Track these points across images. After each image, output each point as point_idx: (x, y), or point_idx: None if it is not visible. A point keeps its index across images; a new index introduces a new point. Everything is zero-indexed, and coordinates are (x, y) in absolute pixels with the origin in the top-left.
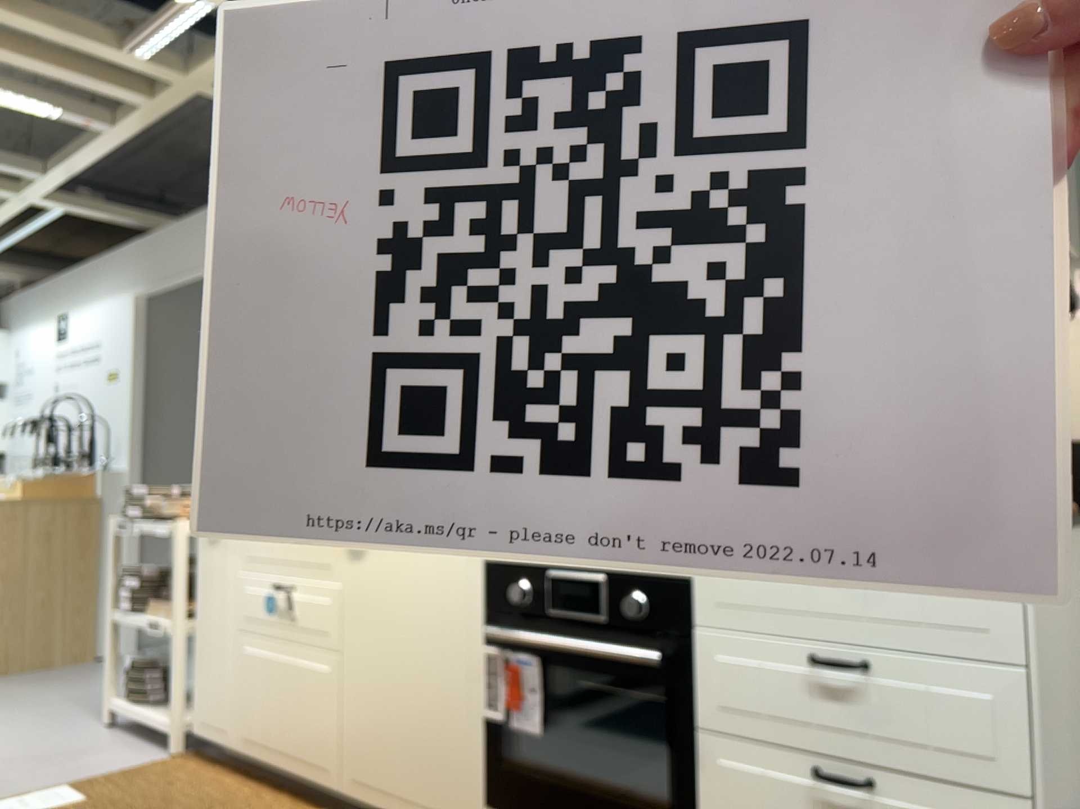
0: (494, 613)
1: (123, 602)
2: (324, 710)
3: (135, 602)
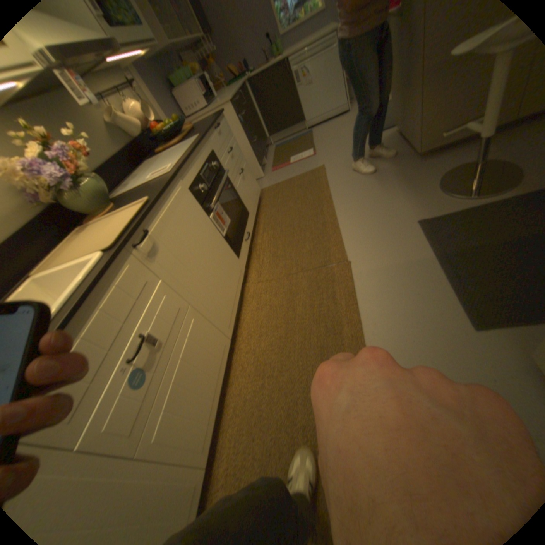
0: (202, 203)
1: None
2: (208, 333)
3: None
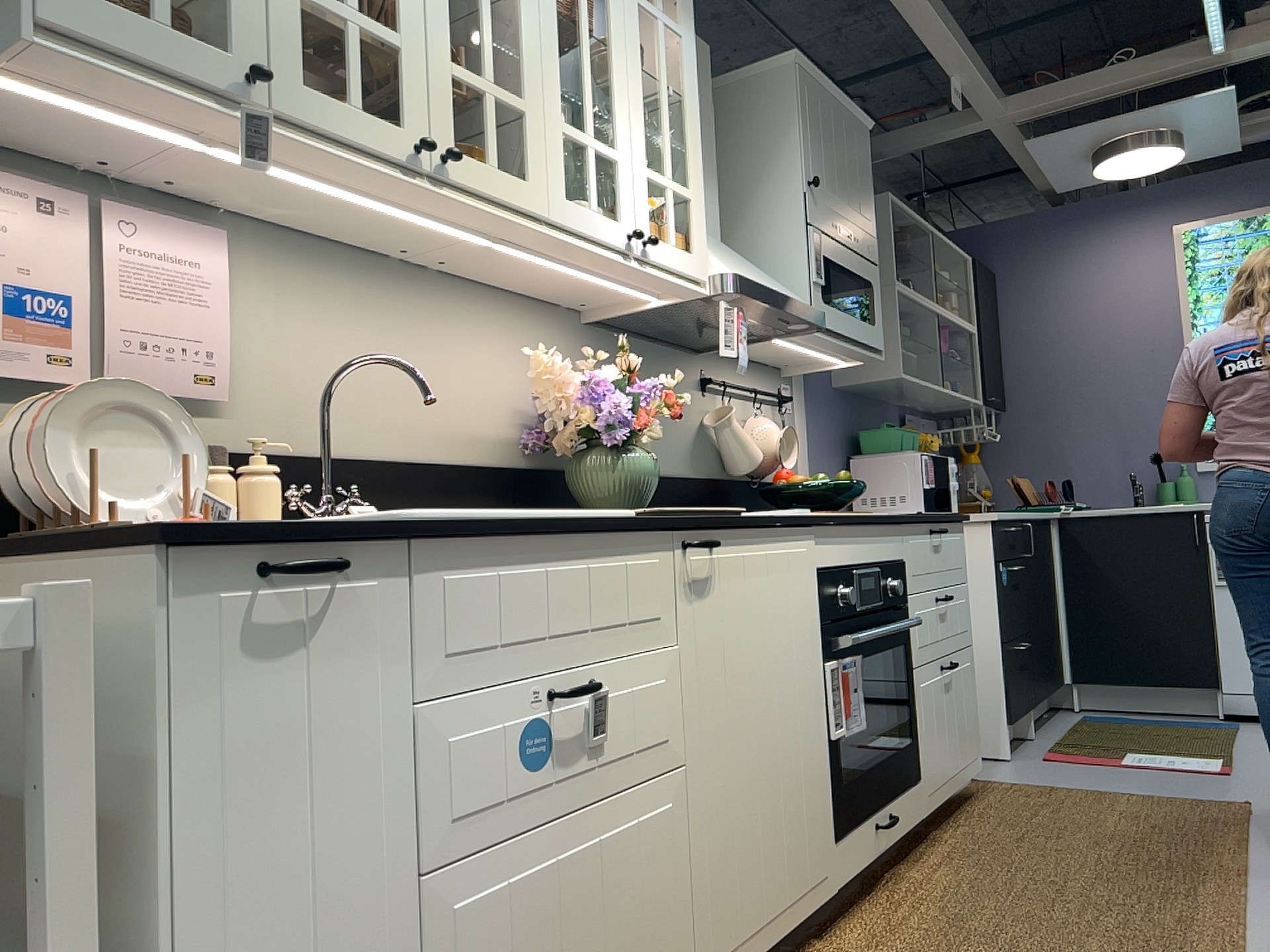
0: (828, 623)
1: None
2: (669, 883)
3: None
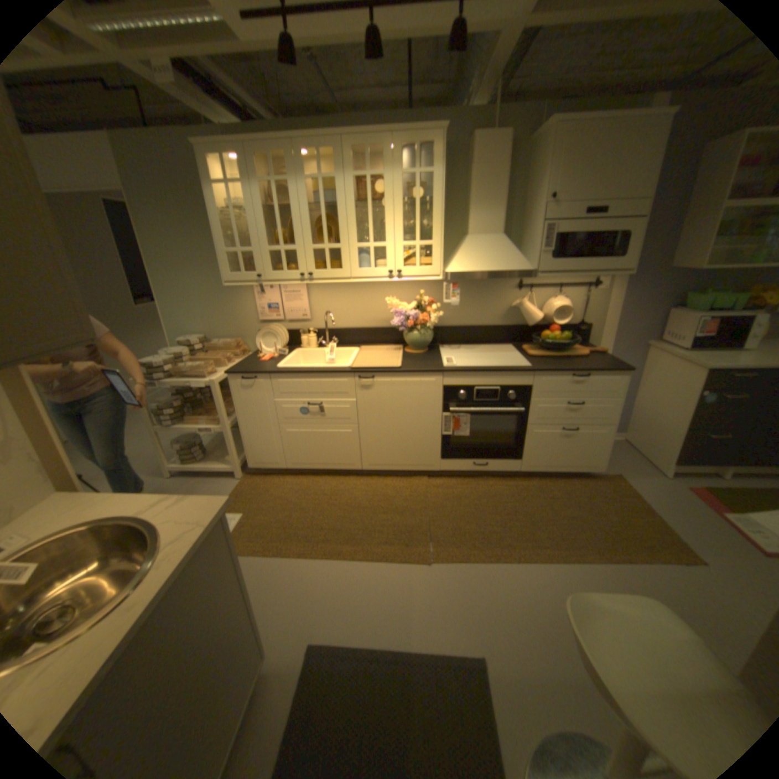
0: (447, 402)
1: (164, 422)
2: (351, 445)
3: (172, 420)
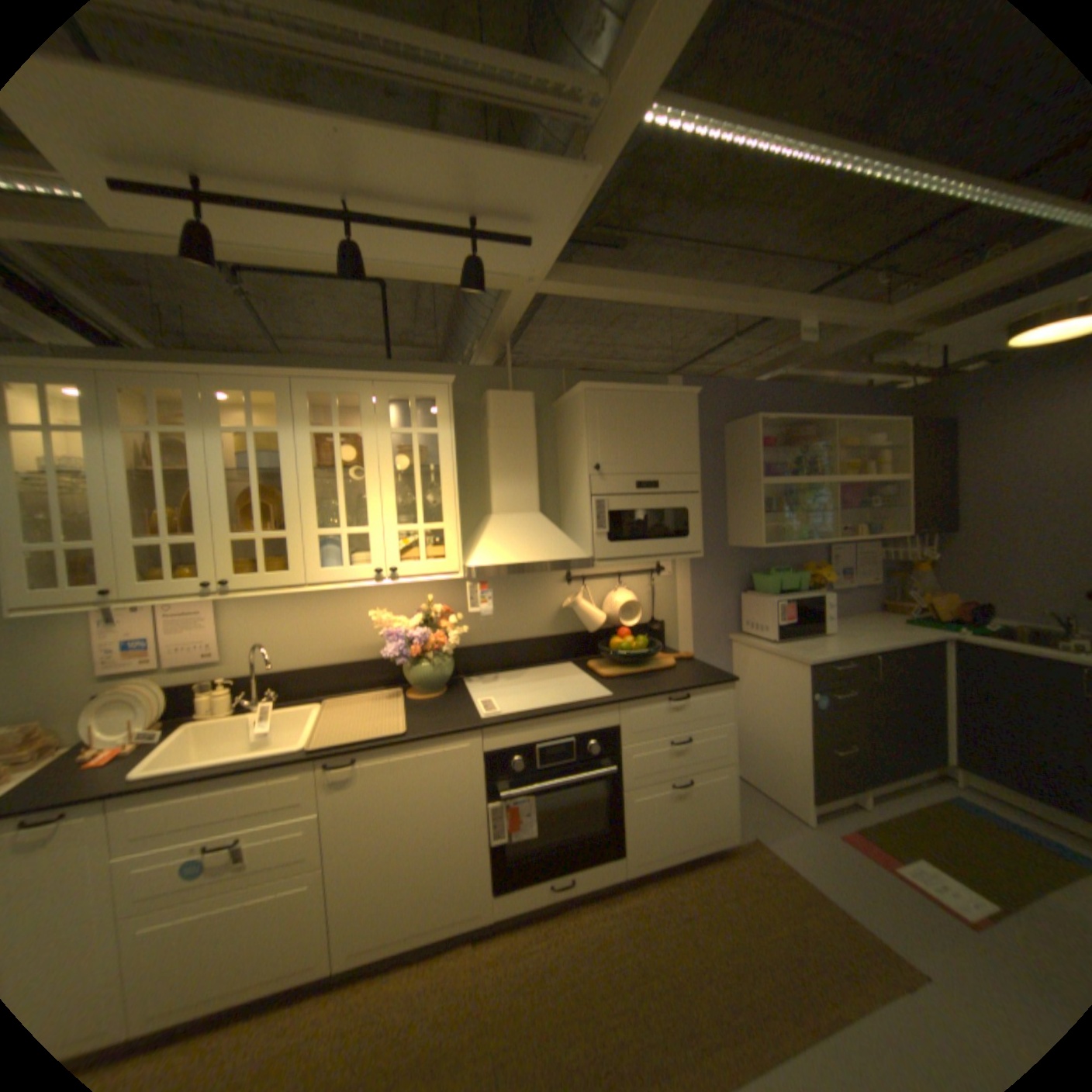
0: (494, 782)
1: None
2: (303, 923)
3: None
